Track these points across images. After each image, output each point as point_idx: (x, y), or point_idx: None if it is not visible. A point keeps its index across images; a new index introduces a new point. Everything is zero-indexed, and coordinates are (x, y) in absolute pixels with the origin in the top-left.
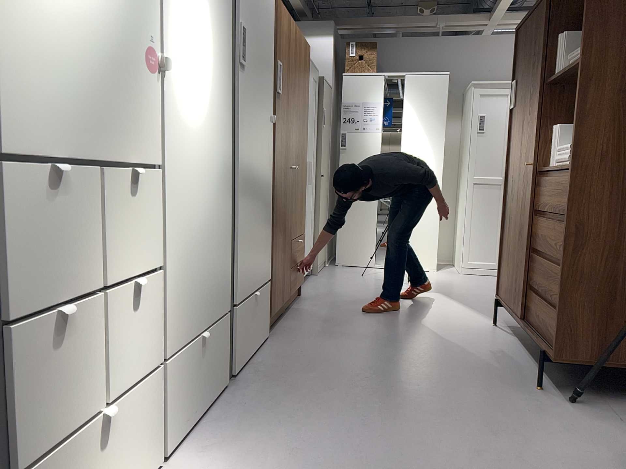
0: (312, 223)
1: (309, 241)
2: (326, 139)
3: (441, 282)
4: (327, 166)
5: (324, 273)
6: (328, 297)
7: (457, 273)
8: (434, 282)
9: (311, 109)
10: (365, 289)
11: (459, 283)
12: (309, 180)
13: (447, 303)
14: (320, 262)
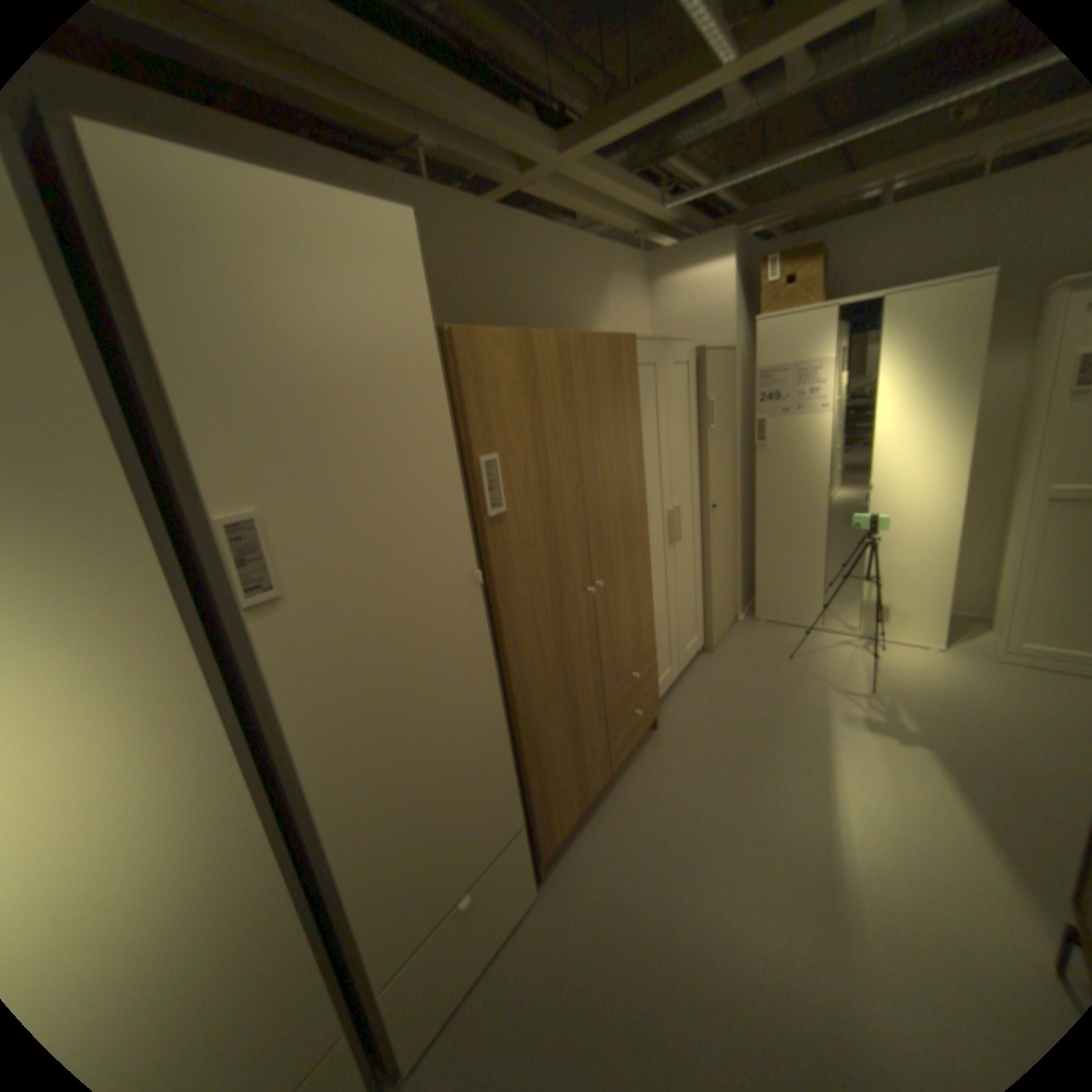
0: (698, 585)
1: (693, 613)
2: (723, 443)
3: (947, 695)
4: (729, 481)
5: (727, 643)
6: (701, 739)
7: (994, 661)
8: (931, 694)
9: (673, 421)
10: (780, 714)
11: (989, 706)
12: (678, 537)
13: (940, 804)
14: (720, 630)
